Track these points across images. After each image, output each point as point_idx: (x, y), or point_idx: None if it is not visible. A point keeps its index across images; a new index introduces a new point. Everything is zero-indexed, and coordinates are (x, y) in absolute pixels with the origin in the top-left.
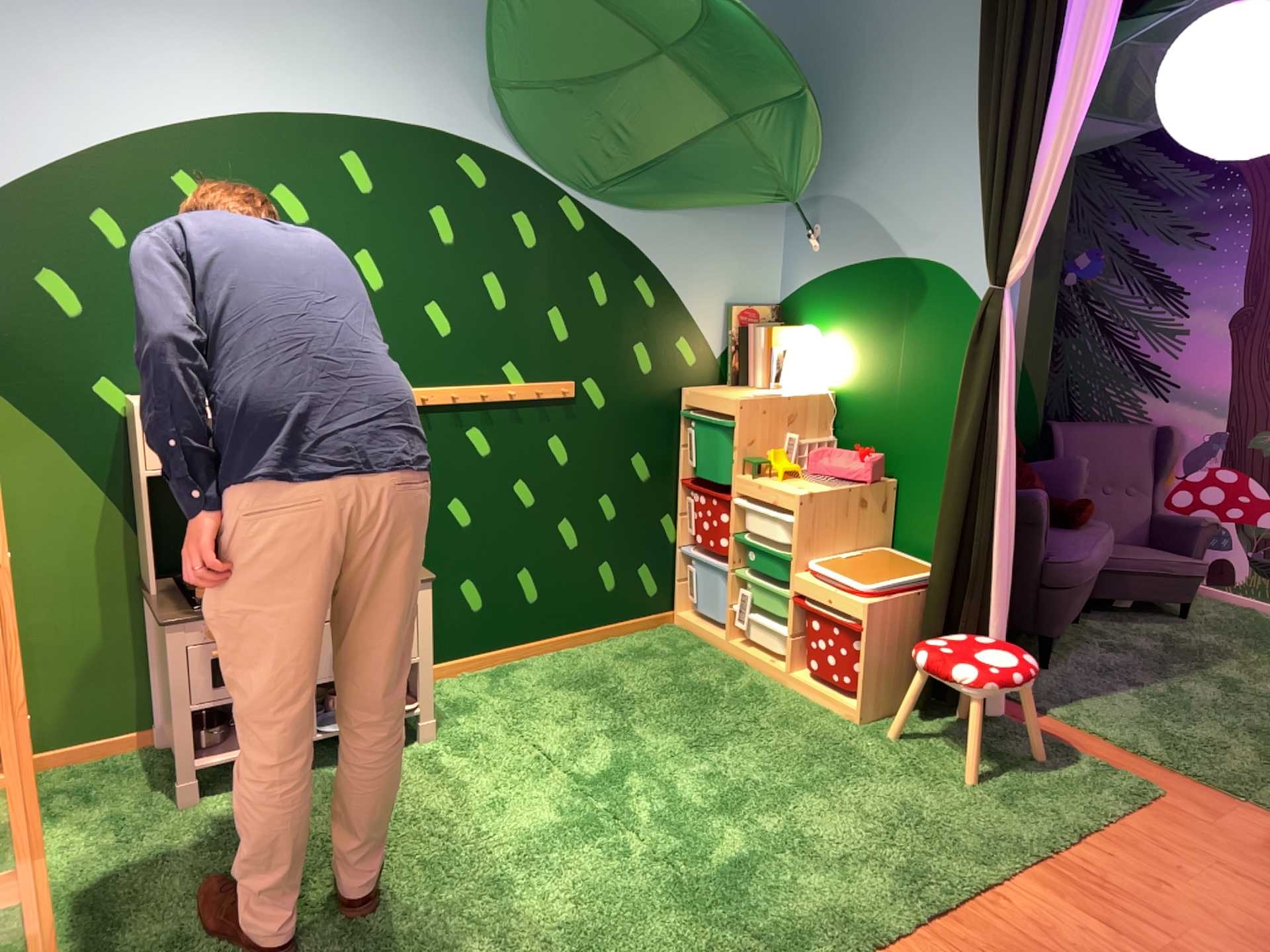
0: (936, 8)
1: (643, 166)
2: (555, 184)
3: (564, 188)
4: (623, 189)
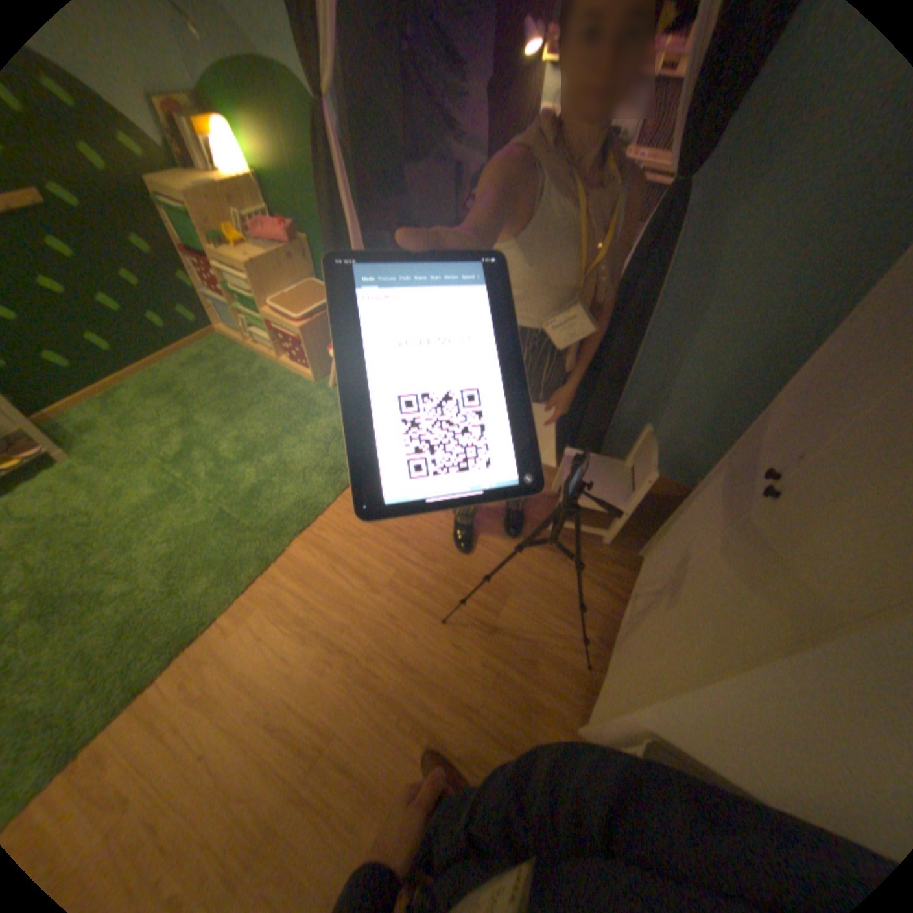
0: None
1: None
2: None
3: None
4: None
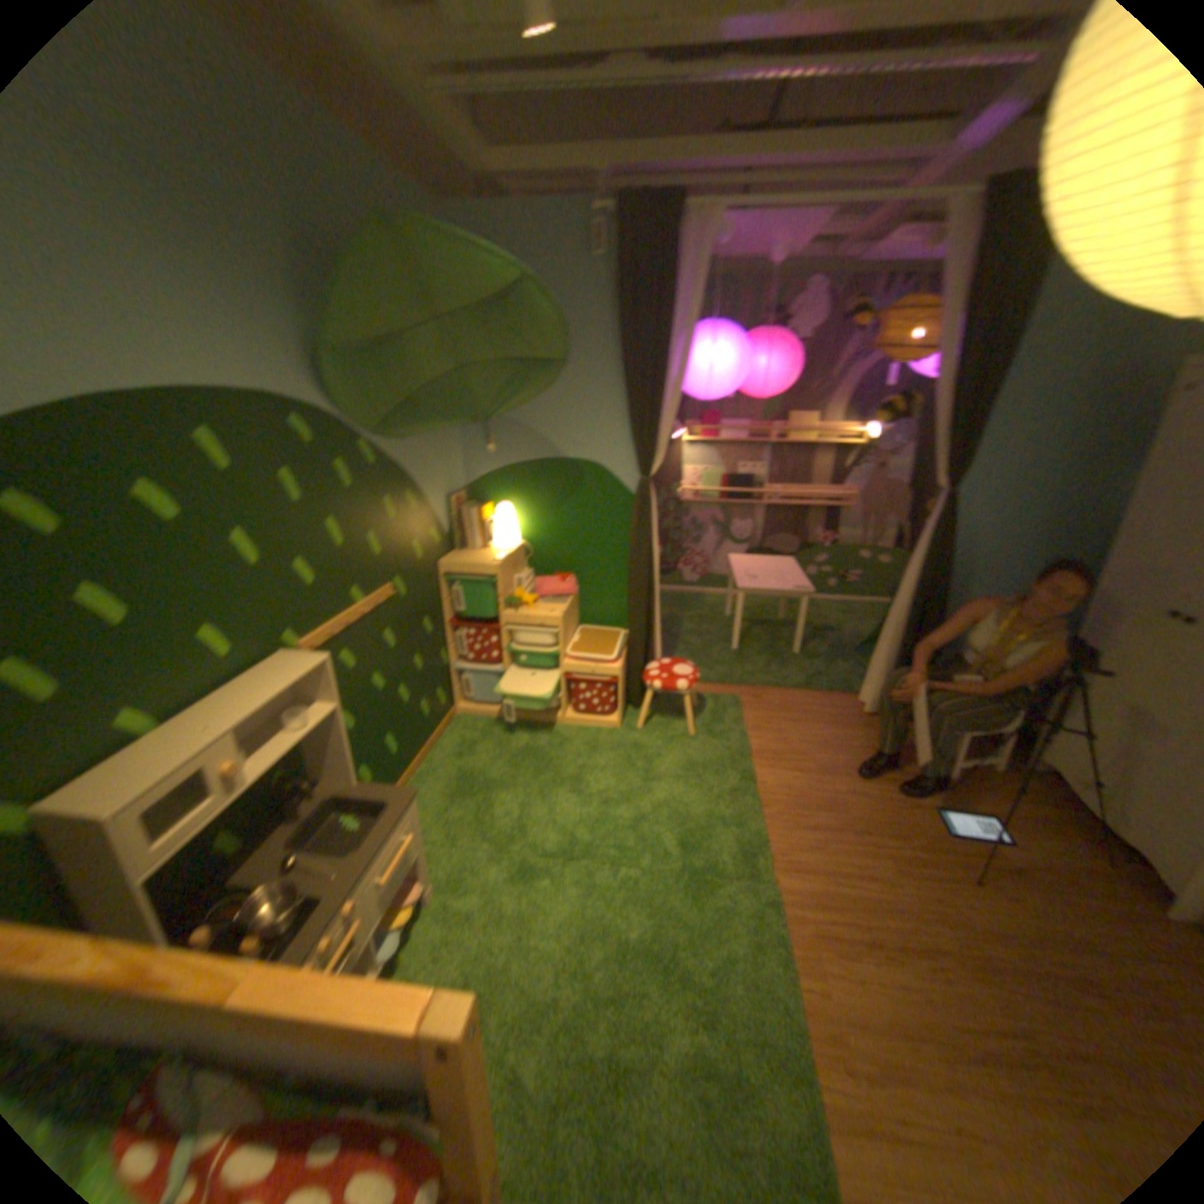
0: (567, 302)
1: (397, 408)
2: (351, 432)
3: (357, 434)
4: (389, 429)
